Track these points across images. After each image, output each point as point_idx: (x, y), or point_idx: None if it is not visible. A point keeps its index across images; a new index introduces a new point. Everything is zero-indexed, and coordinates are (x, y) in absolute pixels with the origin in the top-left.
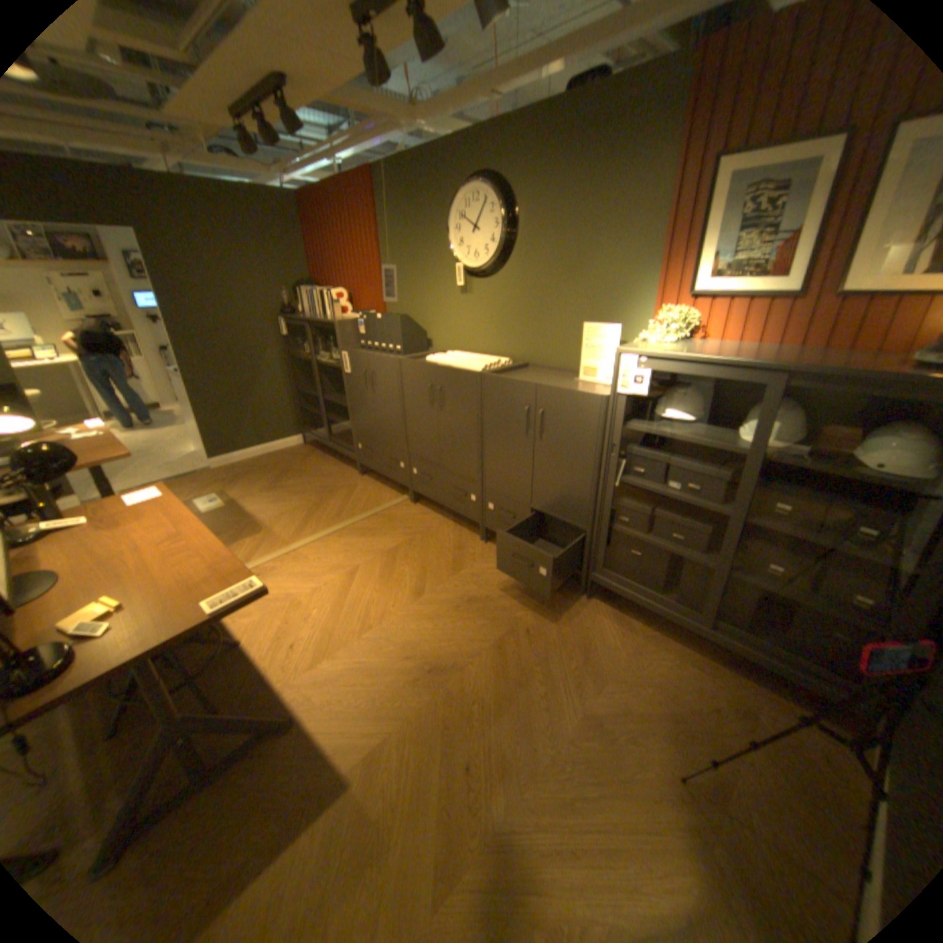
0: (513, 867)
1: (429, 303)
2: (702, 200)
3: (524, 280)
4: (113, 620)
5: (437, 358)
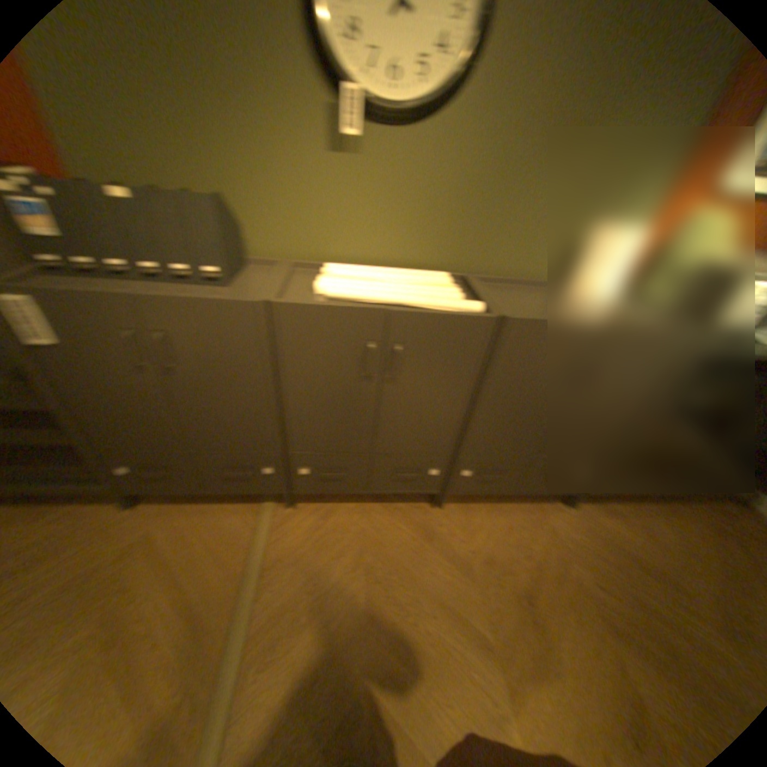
0: None
1: (232, 162)
2: None
3: (483, 142)
4: None
5: (345, 286)
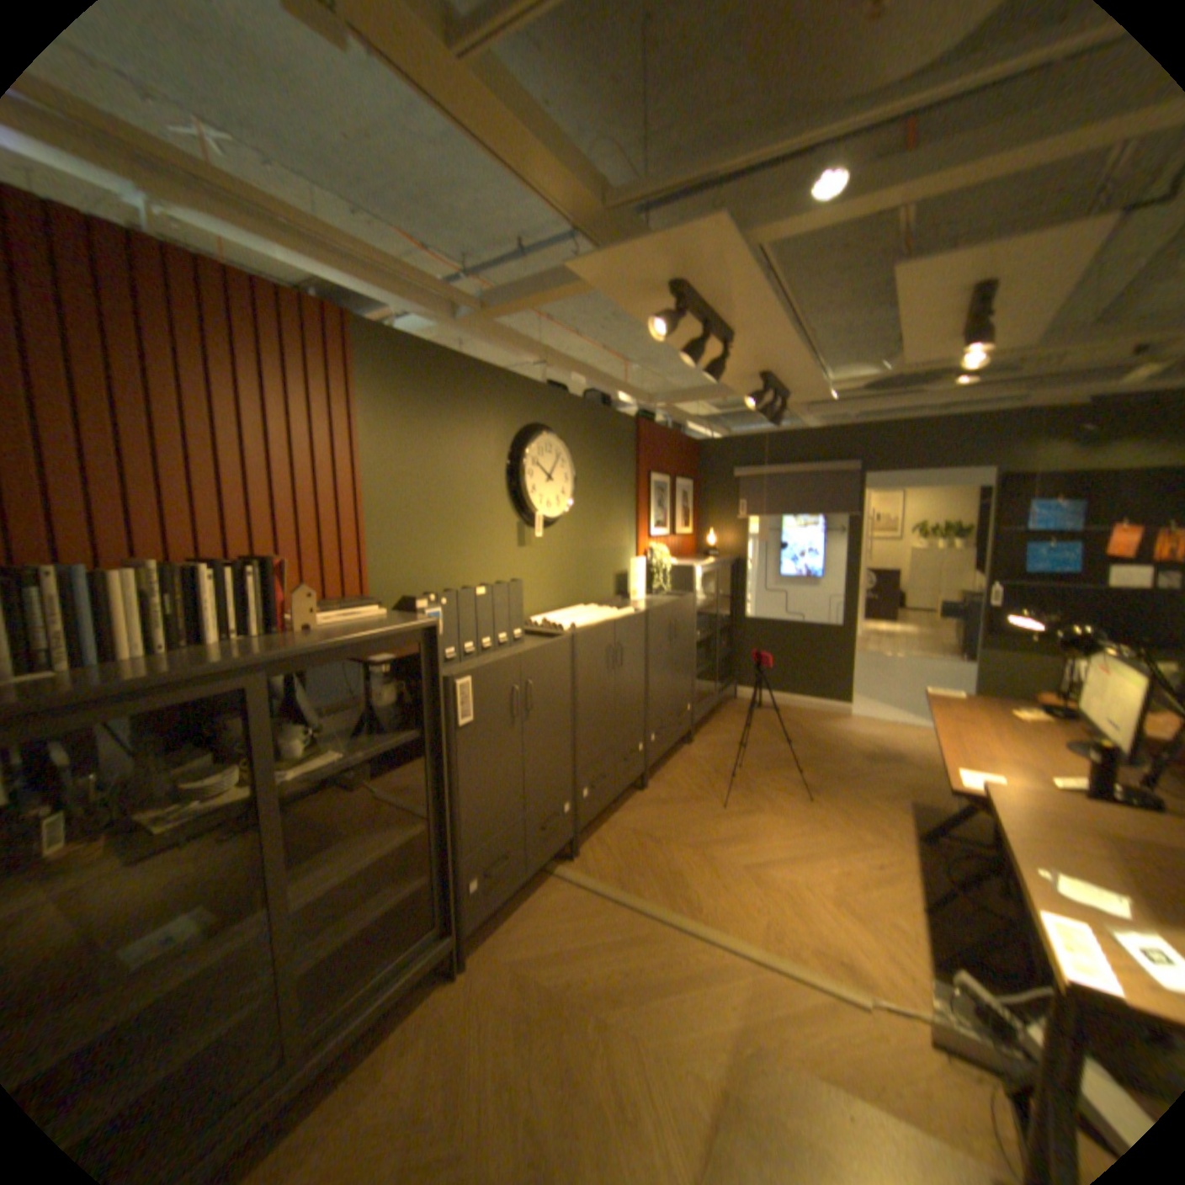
0: (874, 758)
1: (471, 565)
2: (647, 491)
3: (576, 531)
4: (1020, 714)
5: (575, 621)
